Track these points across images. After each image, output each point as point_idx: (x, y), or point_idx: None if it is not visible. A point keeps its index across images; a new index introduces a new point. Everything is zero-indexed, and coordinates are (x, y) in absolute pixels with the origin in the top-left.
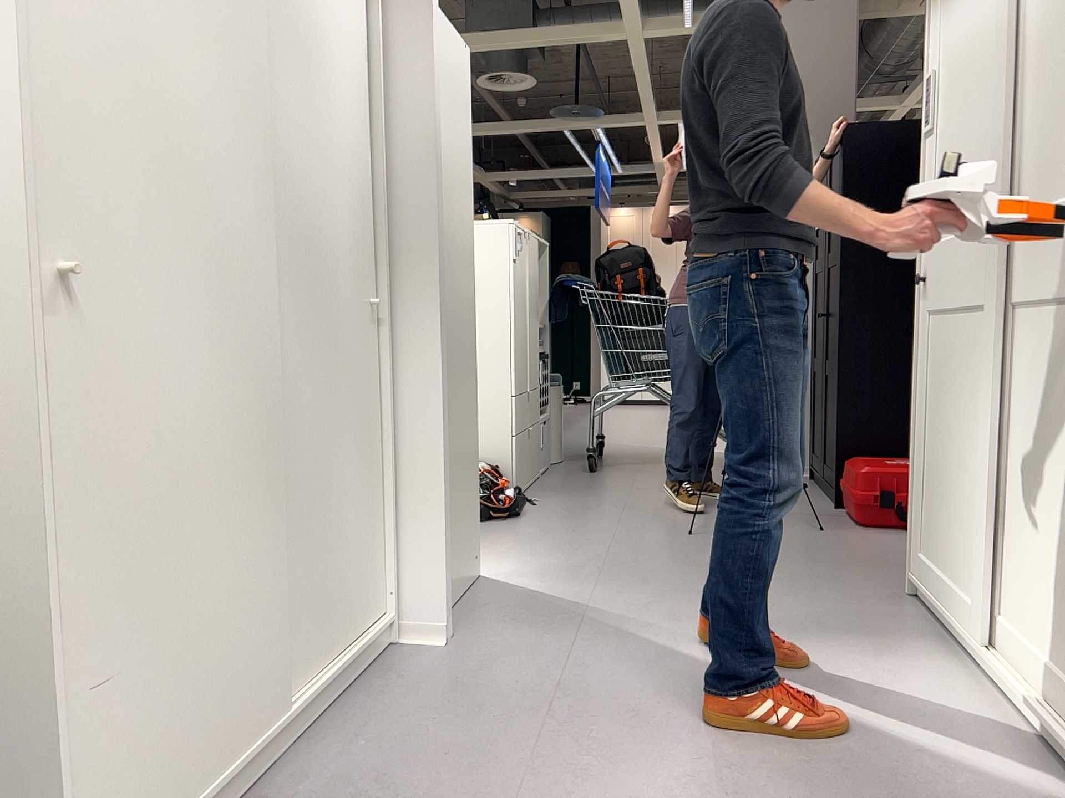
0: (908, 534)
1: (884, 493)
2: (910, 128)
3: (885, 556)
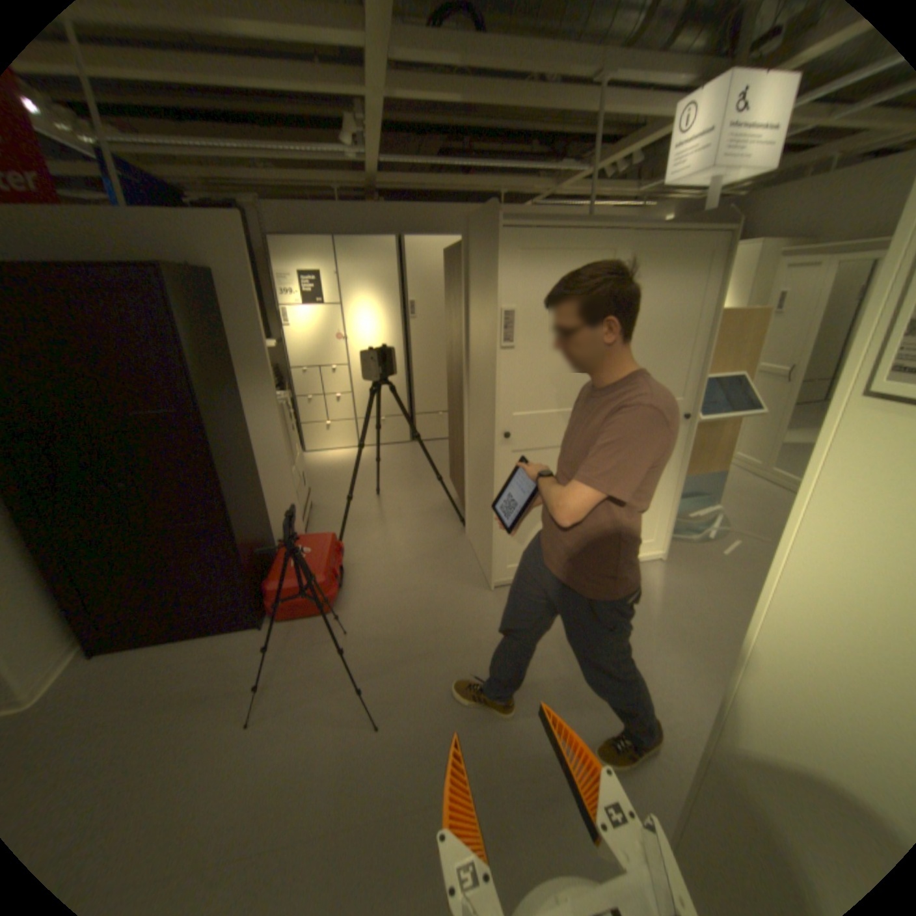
0: (496, 564)
1: (334, 579)
2: (192, 272)
3: (416, 599)
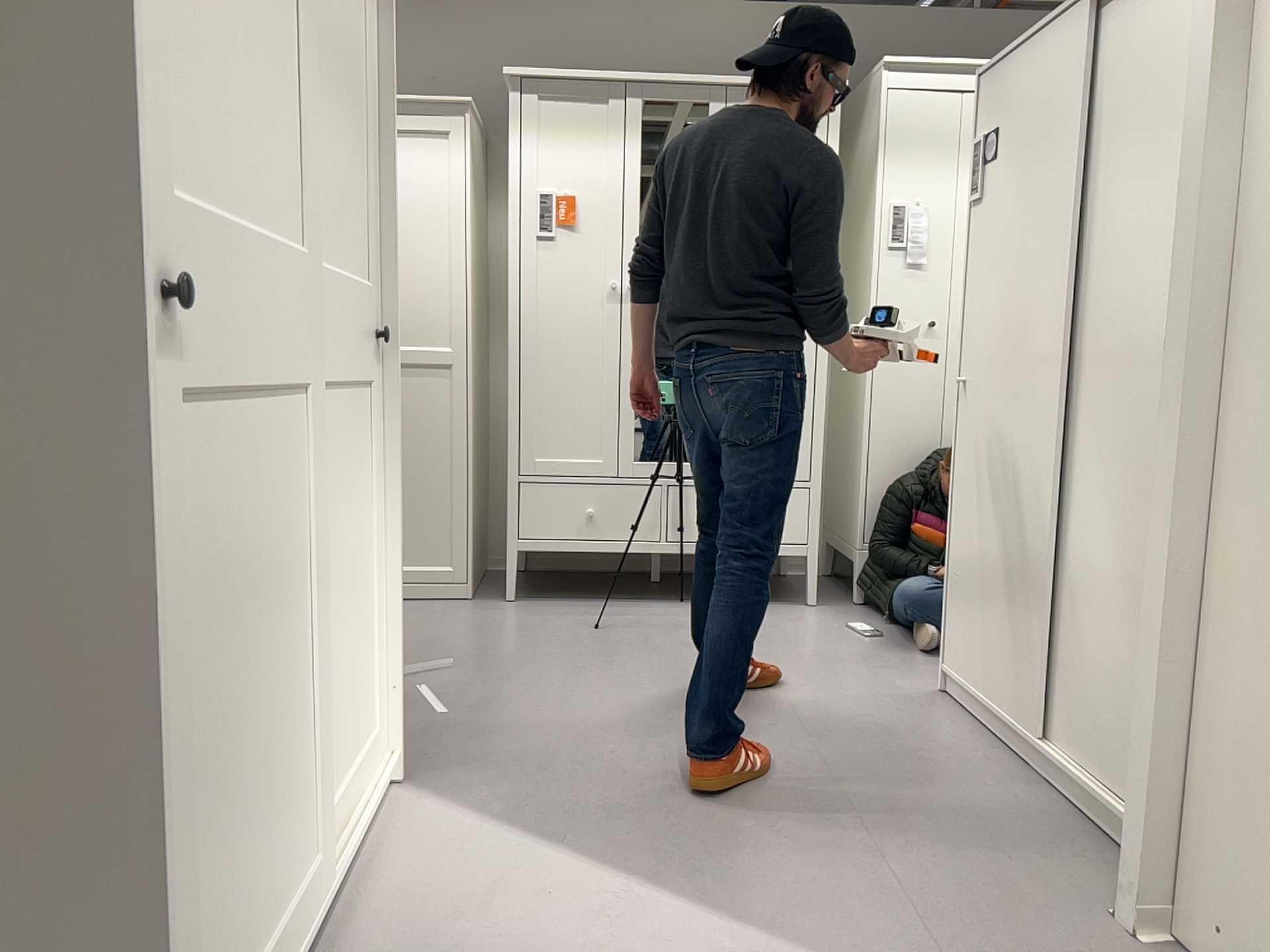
0: None
1: None
2: None
3: None
